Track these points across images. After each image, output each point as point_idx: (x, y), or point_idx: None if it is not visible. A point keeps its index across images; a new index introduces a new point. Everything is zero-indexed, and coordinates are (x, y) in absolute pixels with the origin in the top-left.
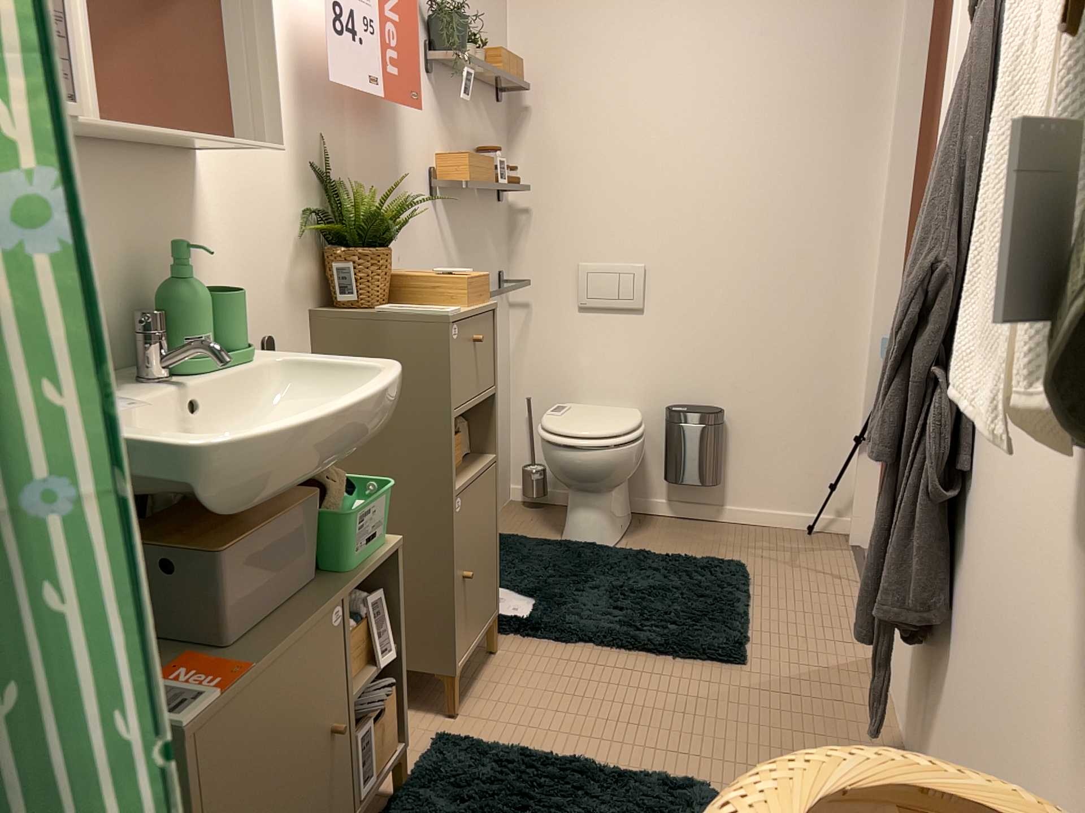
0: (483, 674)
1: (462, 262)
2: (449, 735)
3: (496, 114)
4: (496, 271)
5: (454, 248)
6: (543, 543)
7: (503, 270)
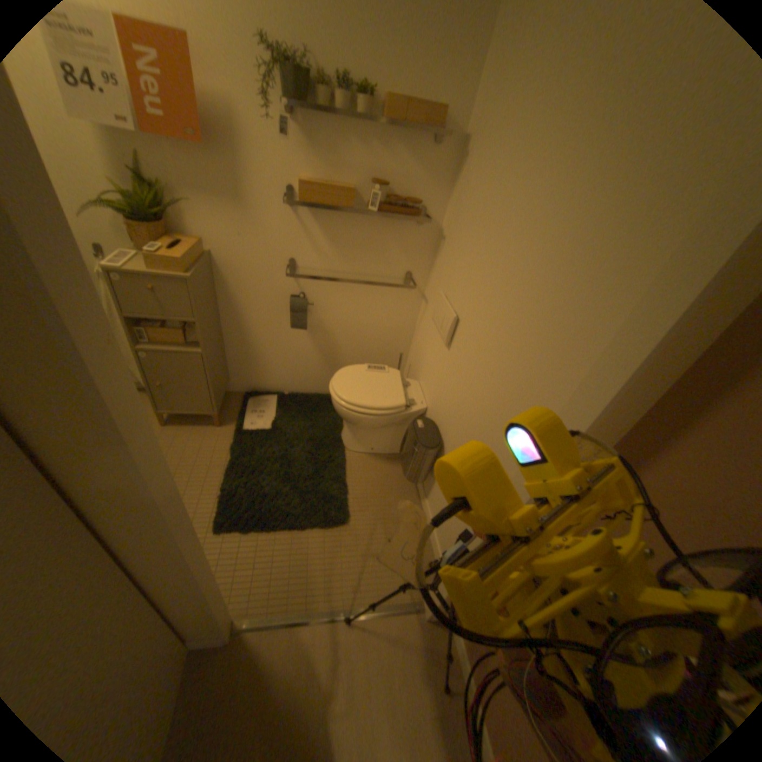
0: (199, 427)
1: (337, 254)
2: None
3: (432, 151)
4: (401, 271)
5: (325, 242)
6: (334, 419)
7: (416, 272)
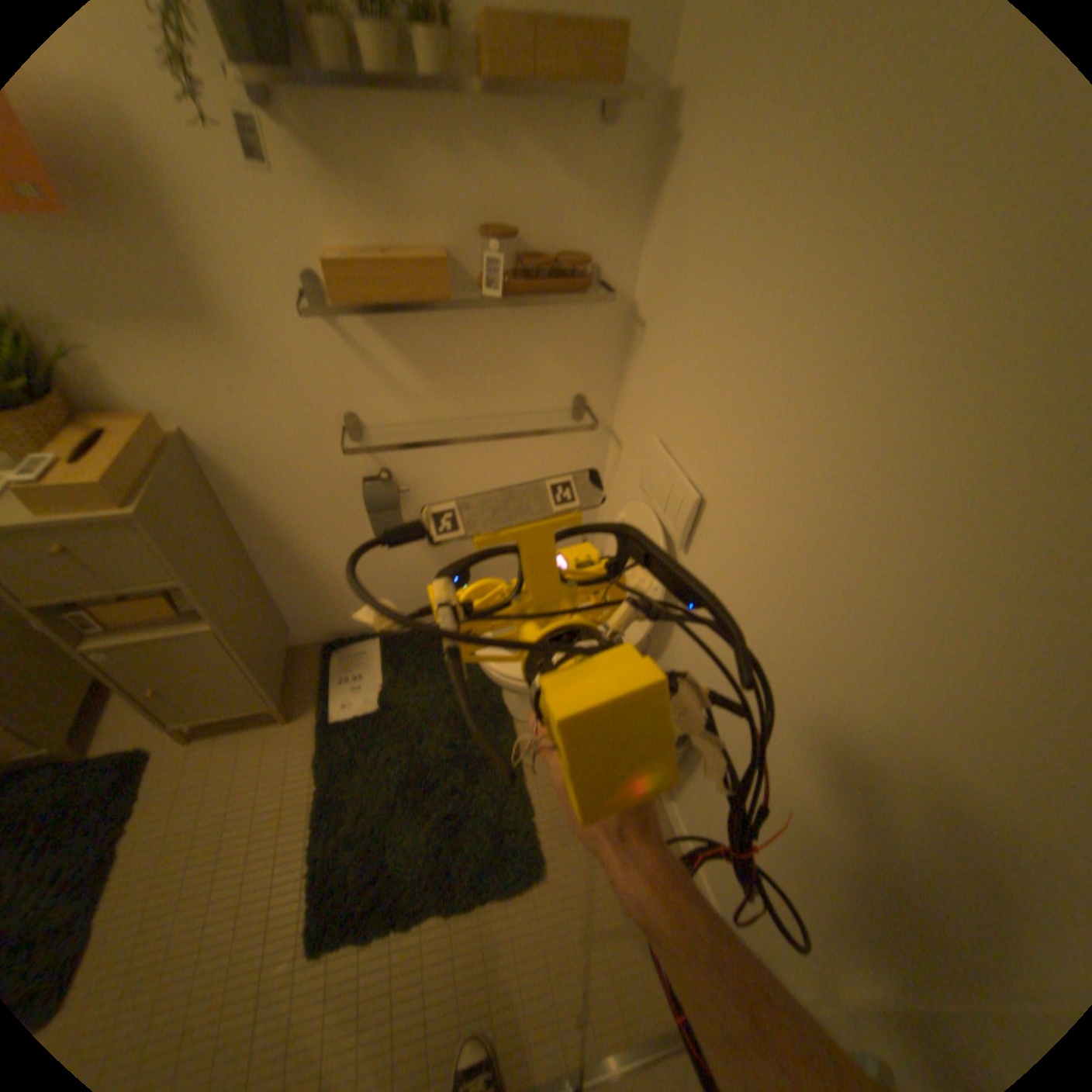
0: (250, 730)
1: (436, 386)
2: (144, 753)
3: (600, 138)
4: (564, 394)
5: (408, 368)
6: None
7: (592, 392)
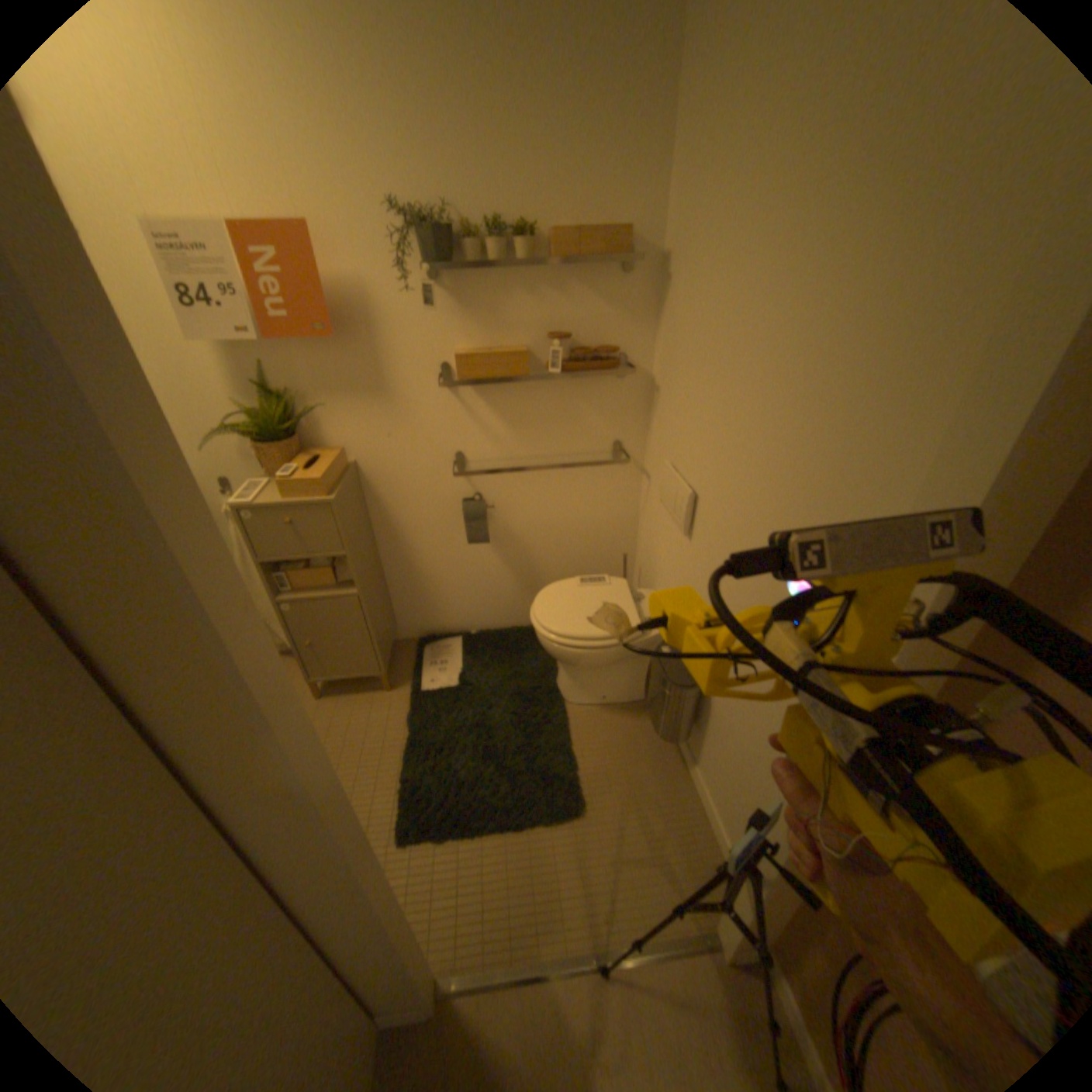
0: (363, 695)
1: (516, 436)
2: None
3: (621, 283)
4: (605, 442)
5: (499, 424)
6: (544, 660)
7: (626, 440)
